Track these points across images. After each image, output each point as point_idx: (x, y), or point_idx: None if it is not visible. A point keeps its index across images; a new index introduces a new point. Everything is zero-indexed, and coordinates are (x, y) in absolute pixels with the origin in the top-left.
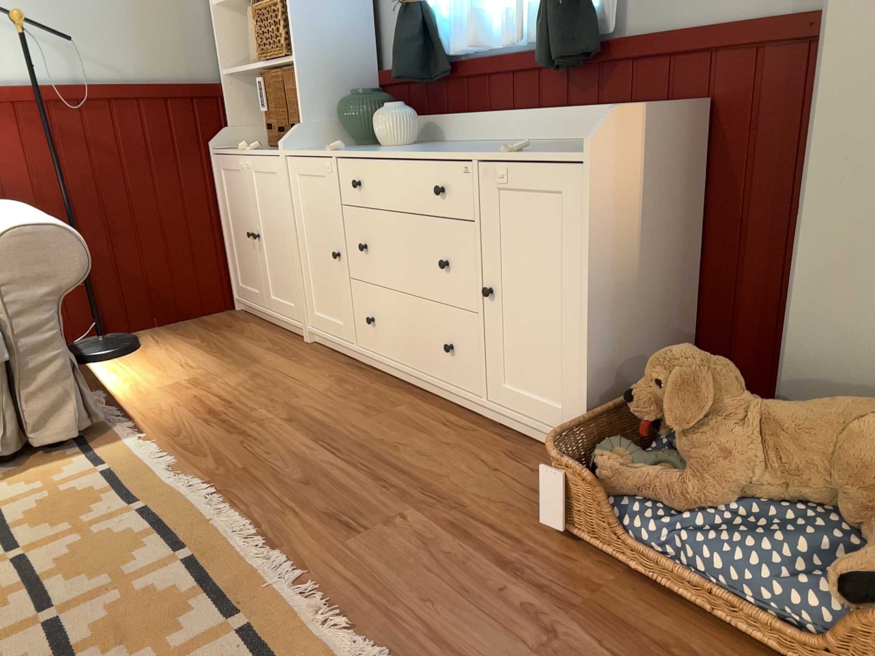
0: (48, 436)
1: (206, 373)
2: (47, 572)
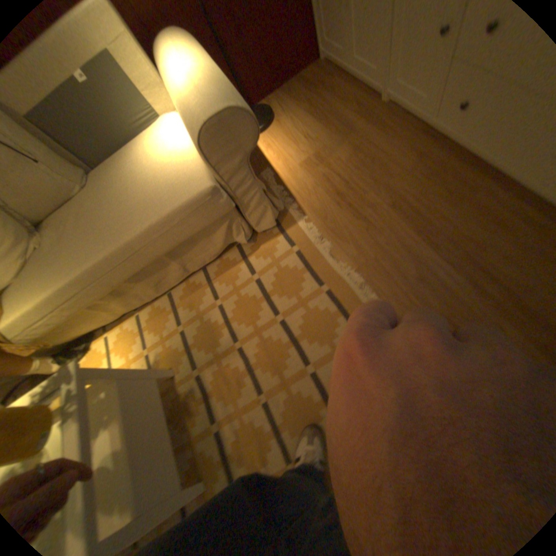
0: (262, 228)
1: (323, 148)
2: (298, 337)
